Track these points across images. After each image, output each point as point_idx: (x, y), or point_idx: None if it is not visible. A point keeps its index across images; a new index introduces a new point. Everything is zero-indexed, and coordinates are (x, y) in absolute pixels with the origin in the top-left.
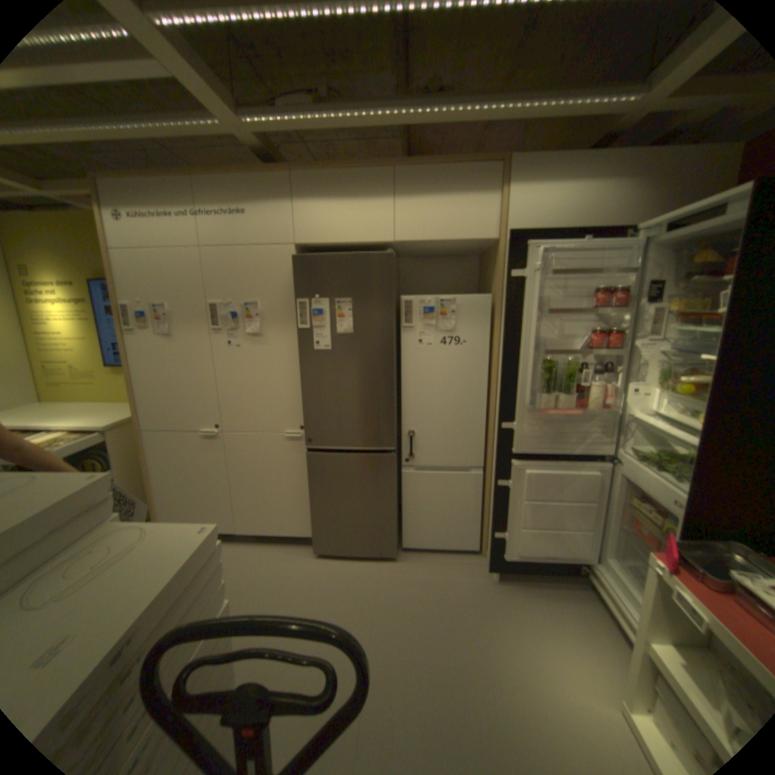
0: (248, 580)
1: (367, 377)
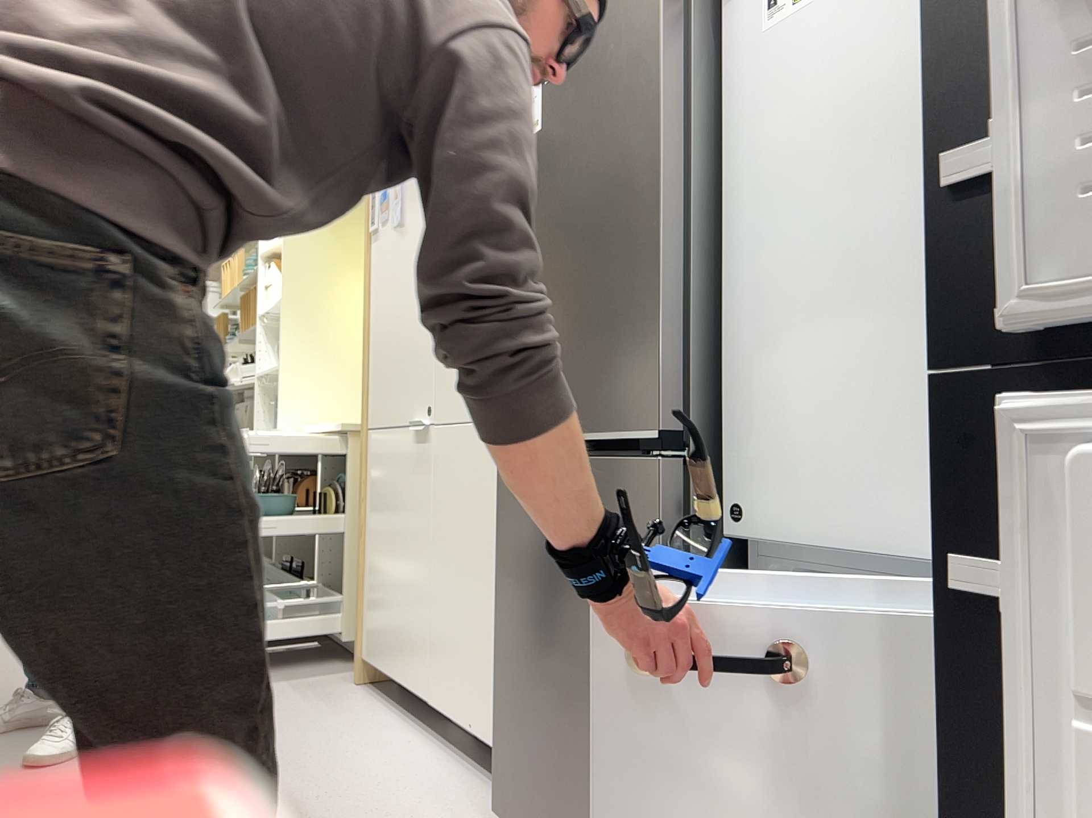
0: (342, 794)
1: (600, 180)
